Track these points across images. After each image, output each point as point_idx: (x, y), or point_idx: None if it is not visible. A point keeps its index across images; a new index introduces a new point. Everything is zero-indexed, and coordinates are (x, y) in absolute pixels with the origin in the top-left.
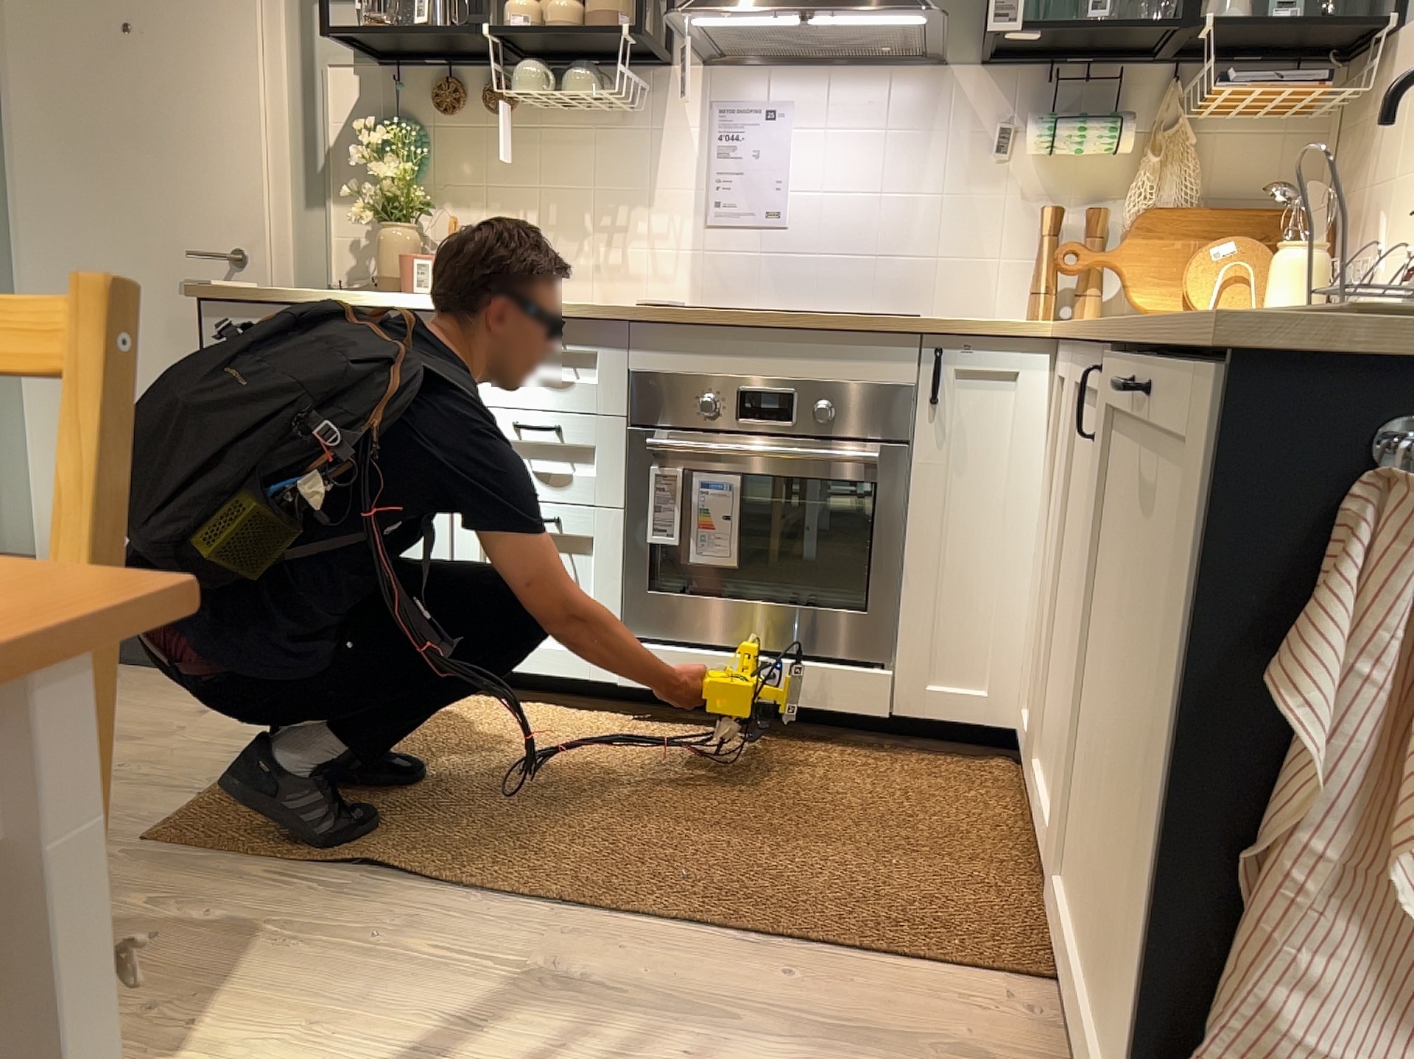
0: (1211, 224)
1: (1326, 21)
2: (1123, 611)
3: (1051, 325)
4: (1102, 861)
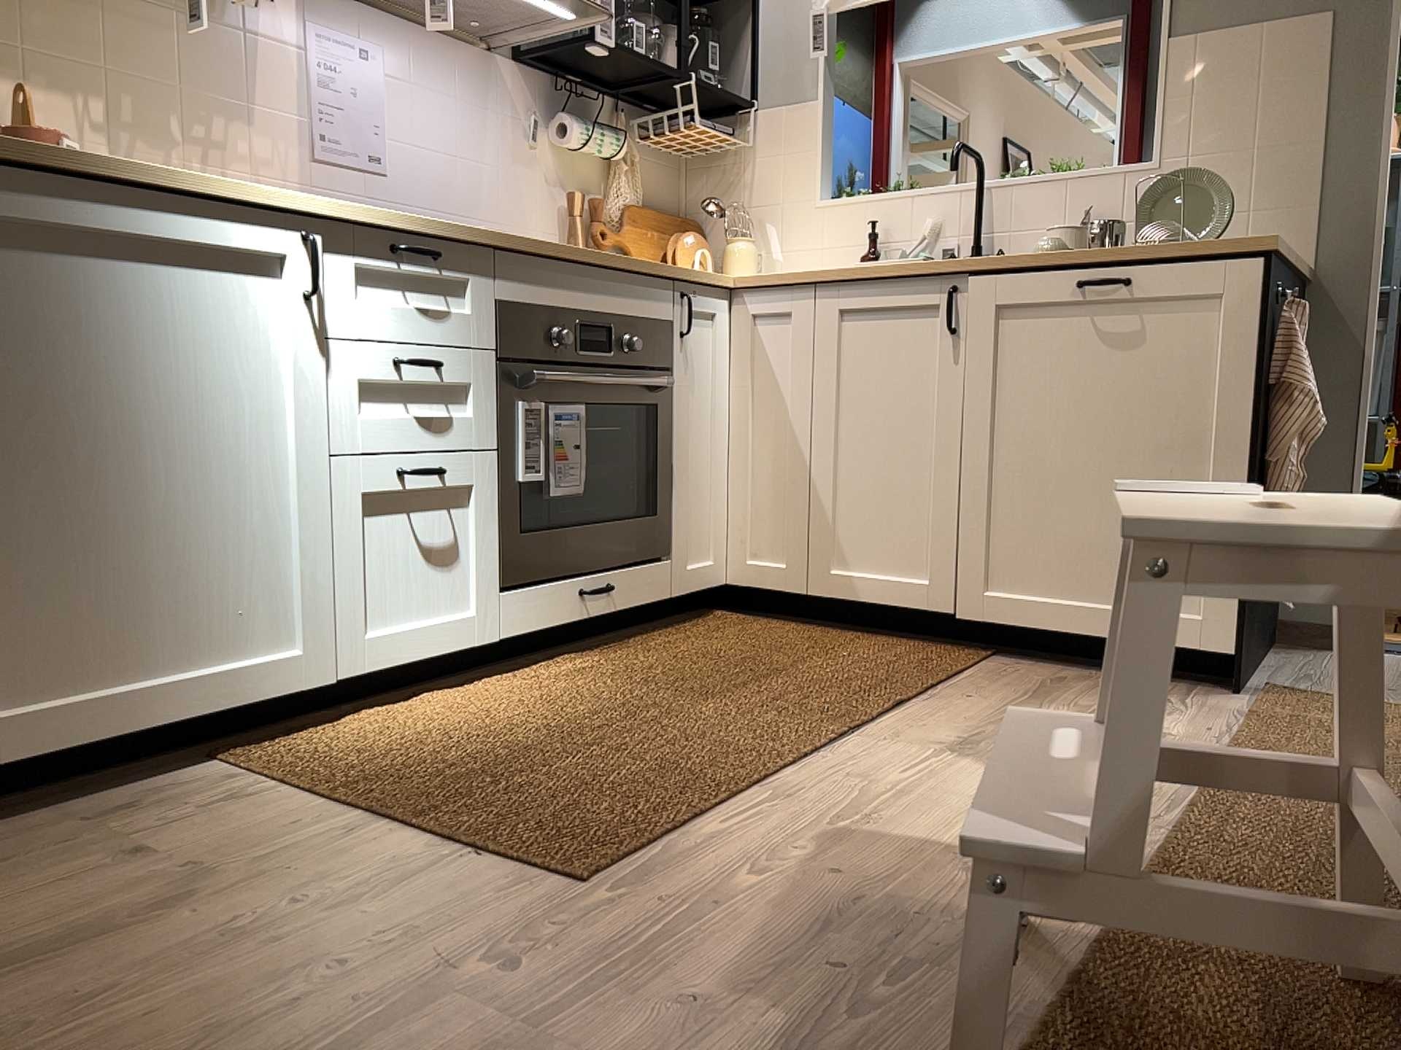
0: (666, 220)
1: (727, 96)
2: (1048, 404)
3: (721, 275)
4: (1064, 539)
